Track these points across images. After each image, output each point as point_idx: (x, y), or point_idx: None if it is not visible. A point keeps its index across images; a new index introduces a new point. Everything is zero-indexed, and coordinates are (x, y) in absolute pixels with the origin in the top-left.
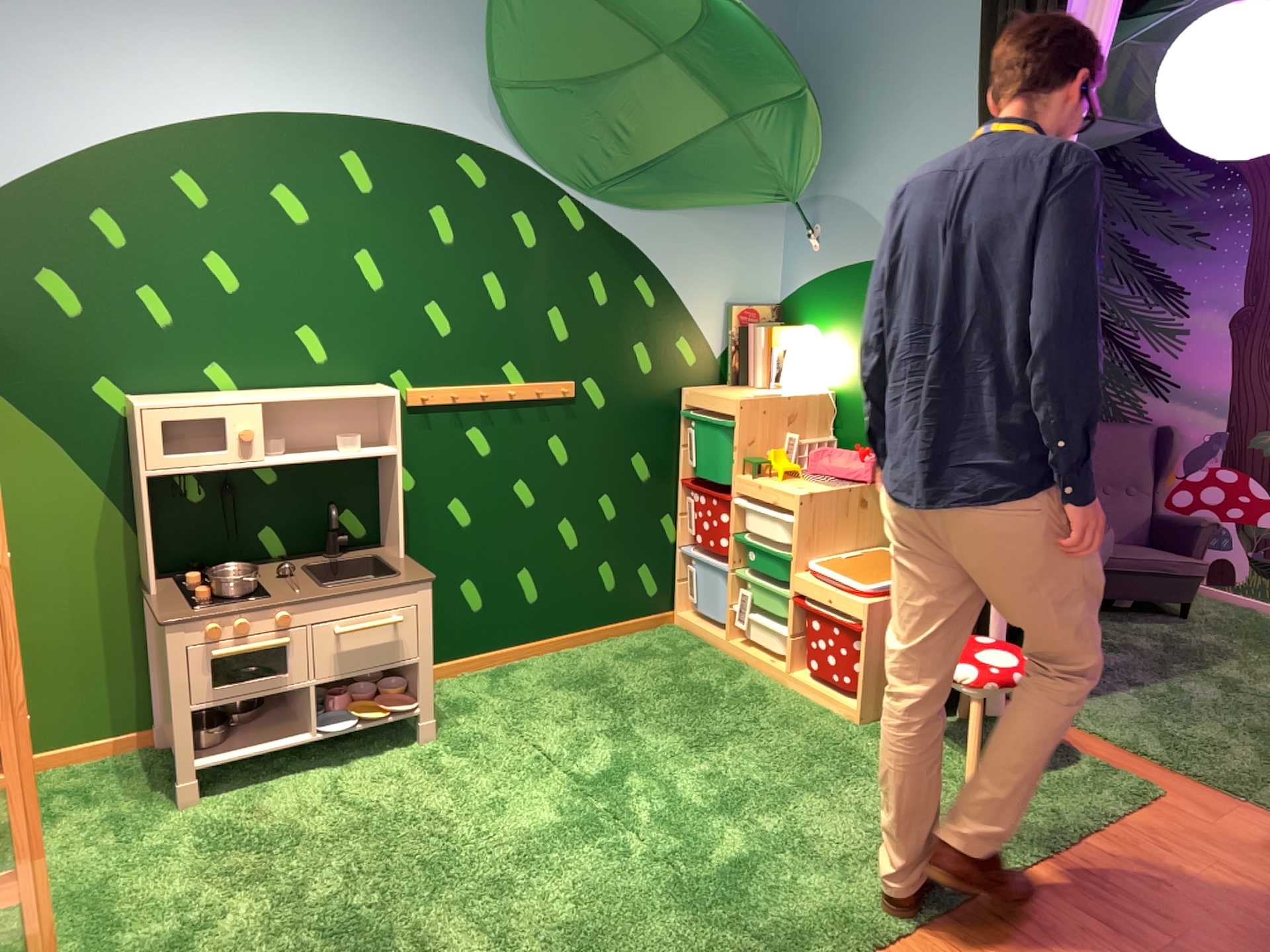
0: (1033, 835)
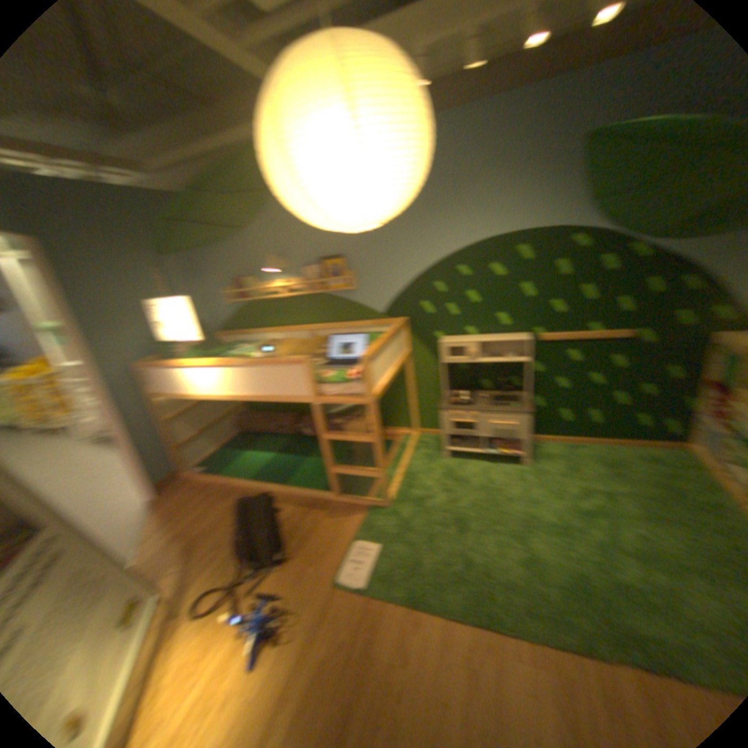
0: None
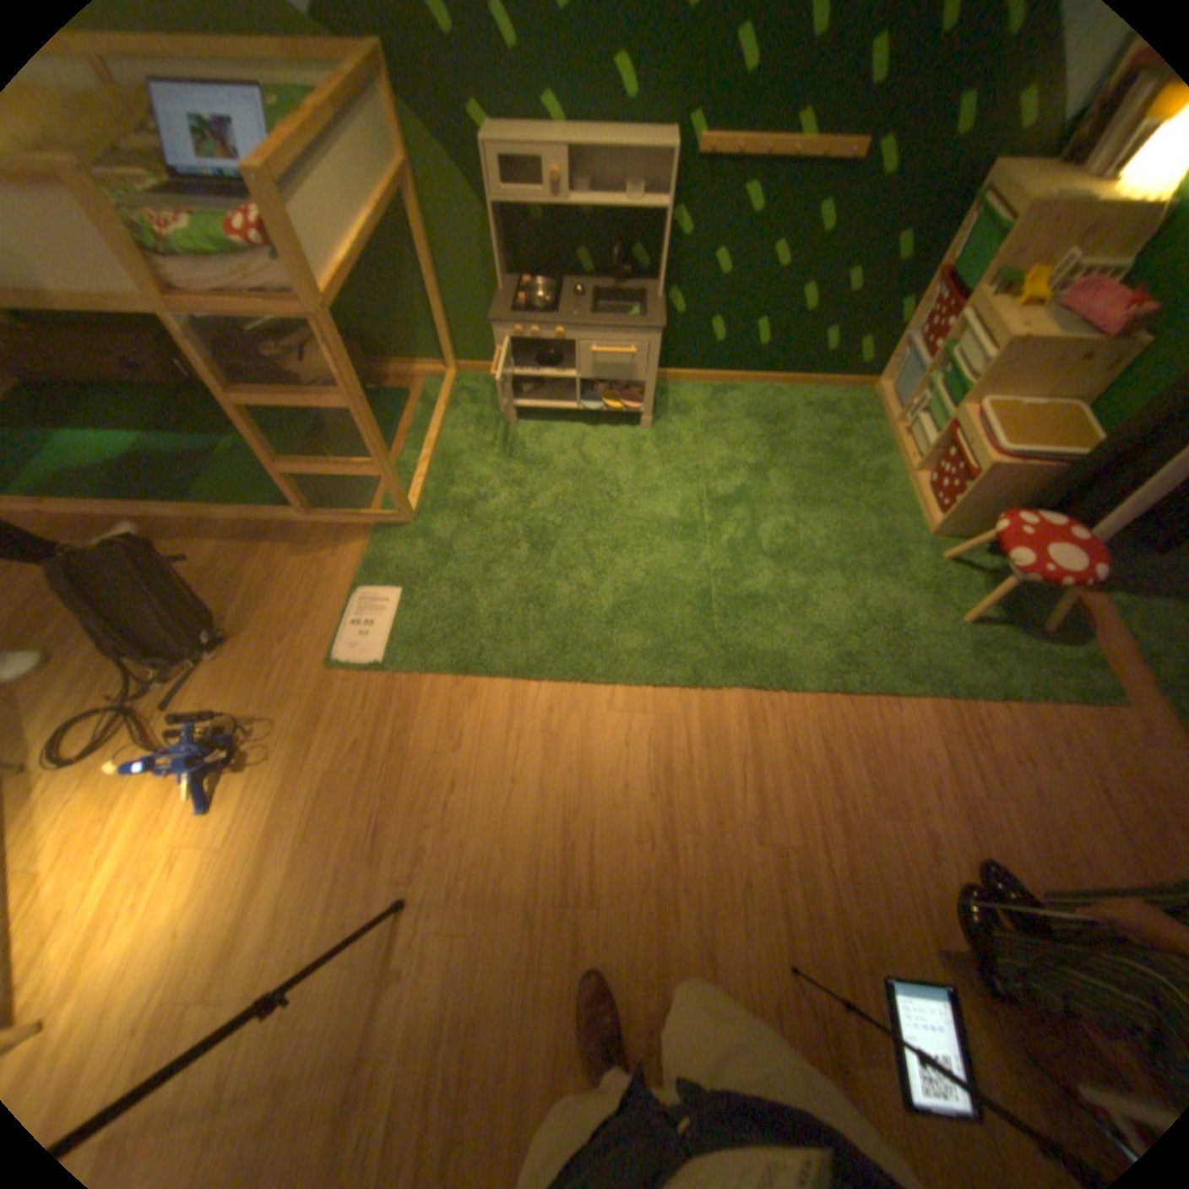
0: (968, 681)
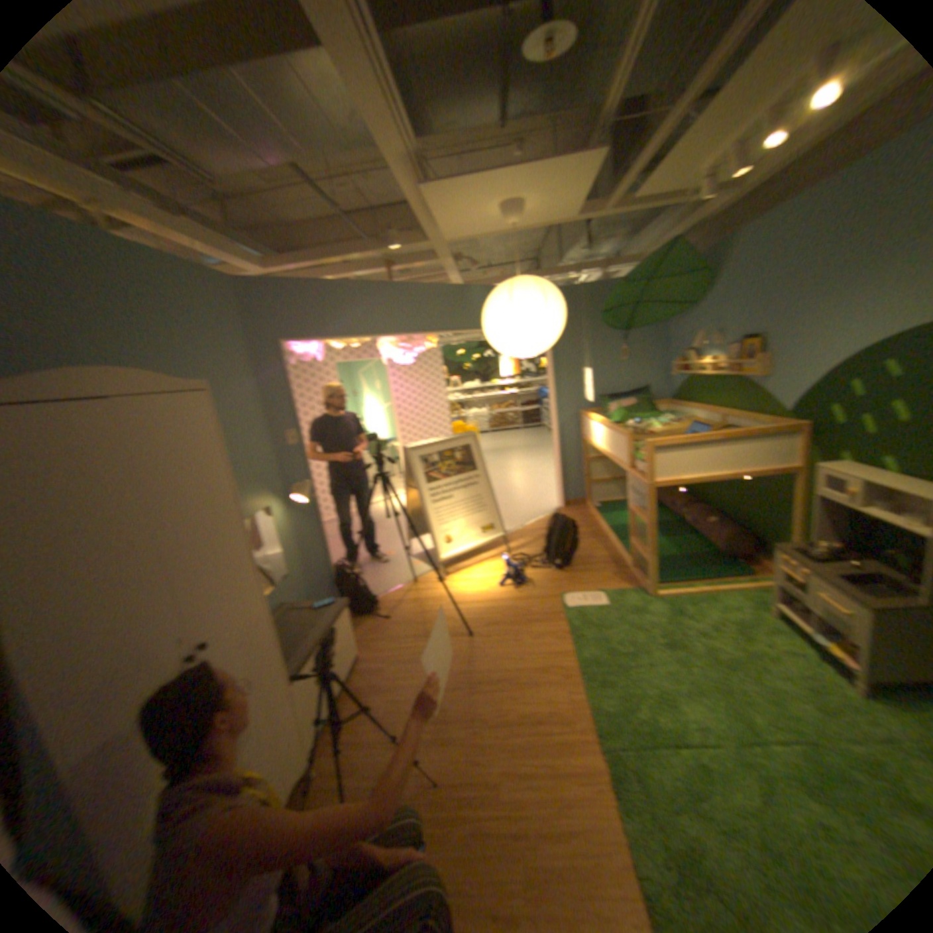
0: None
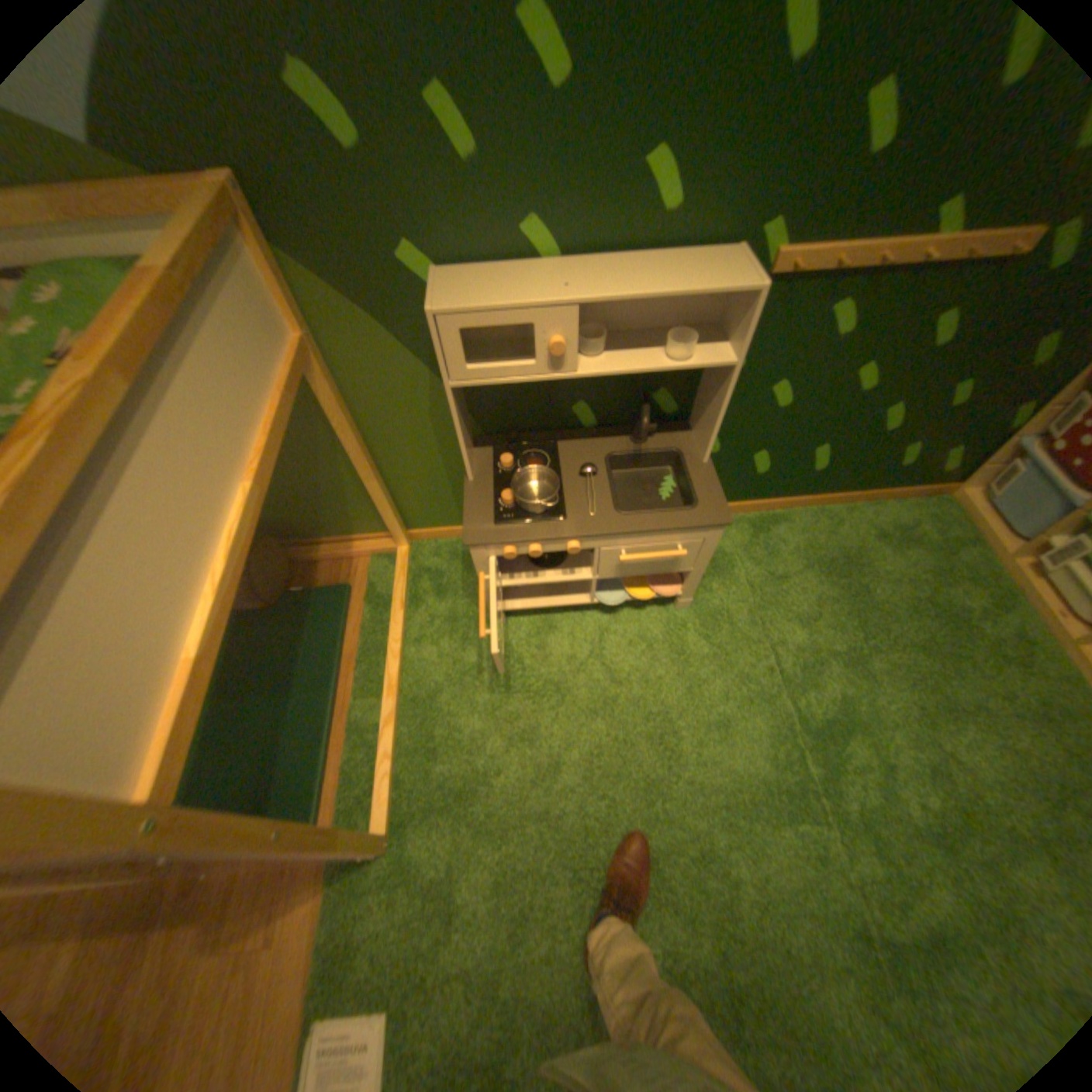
0: None
